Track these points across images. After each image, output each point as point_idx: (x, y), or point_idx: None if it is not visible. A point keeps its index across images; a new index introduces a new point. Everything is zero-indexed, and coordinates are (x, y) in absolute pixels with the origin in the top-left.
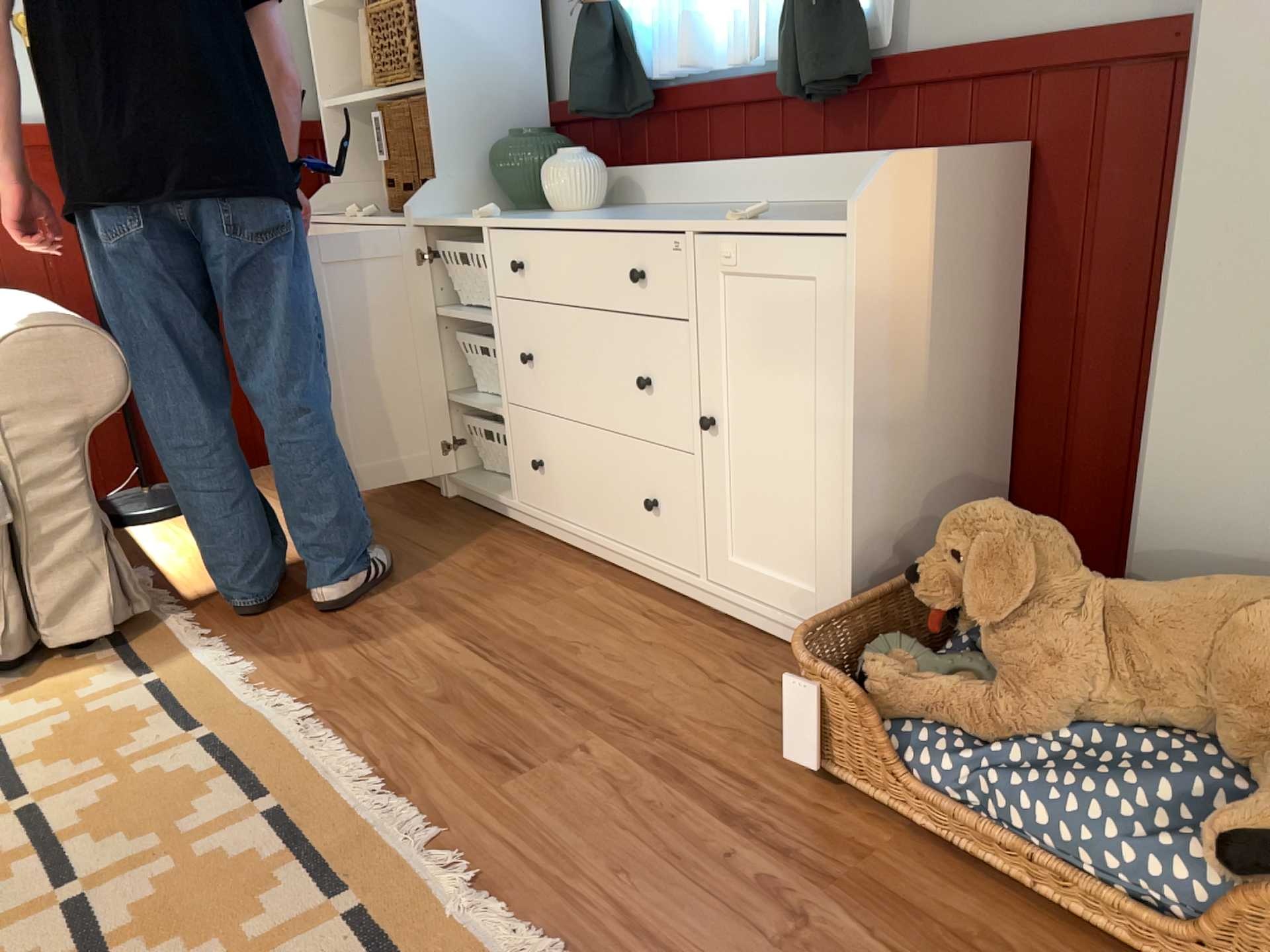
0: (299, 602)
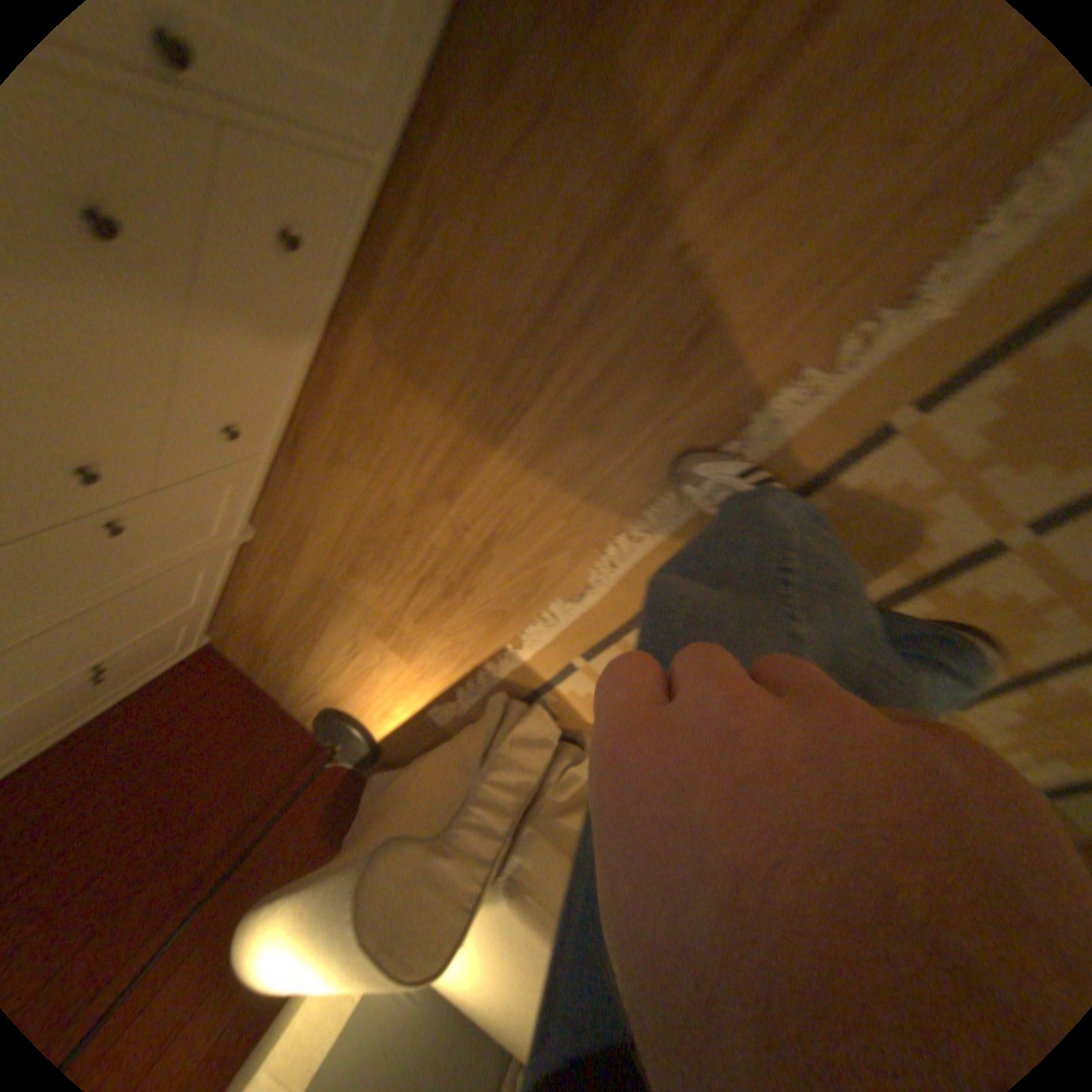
0: (452, 592)
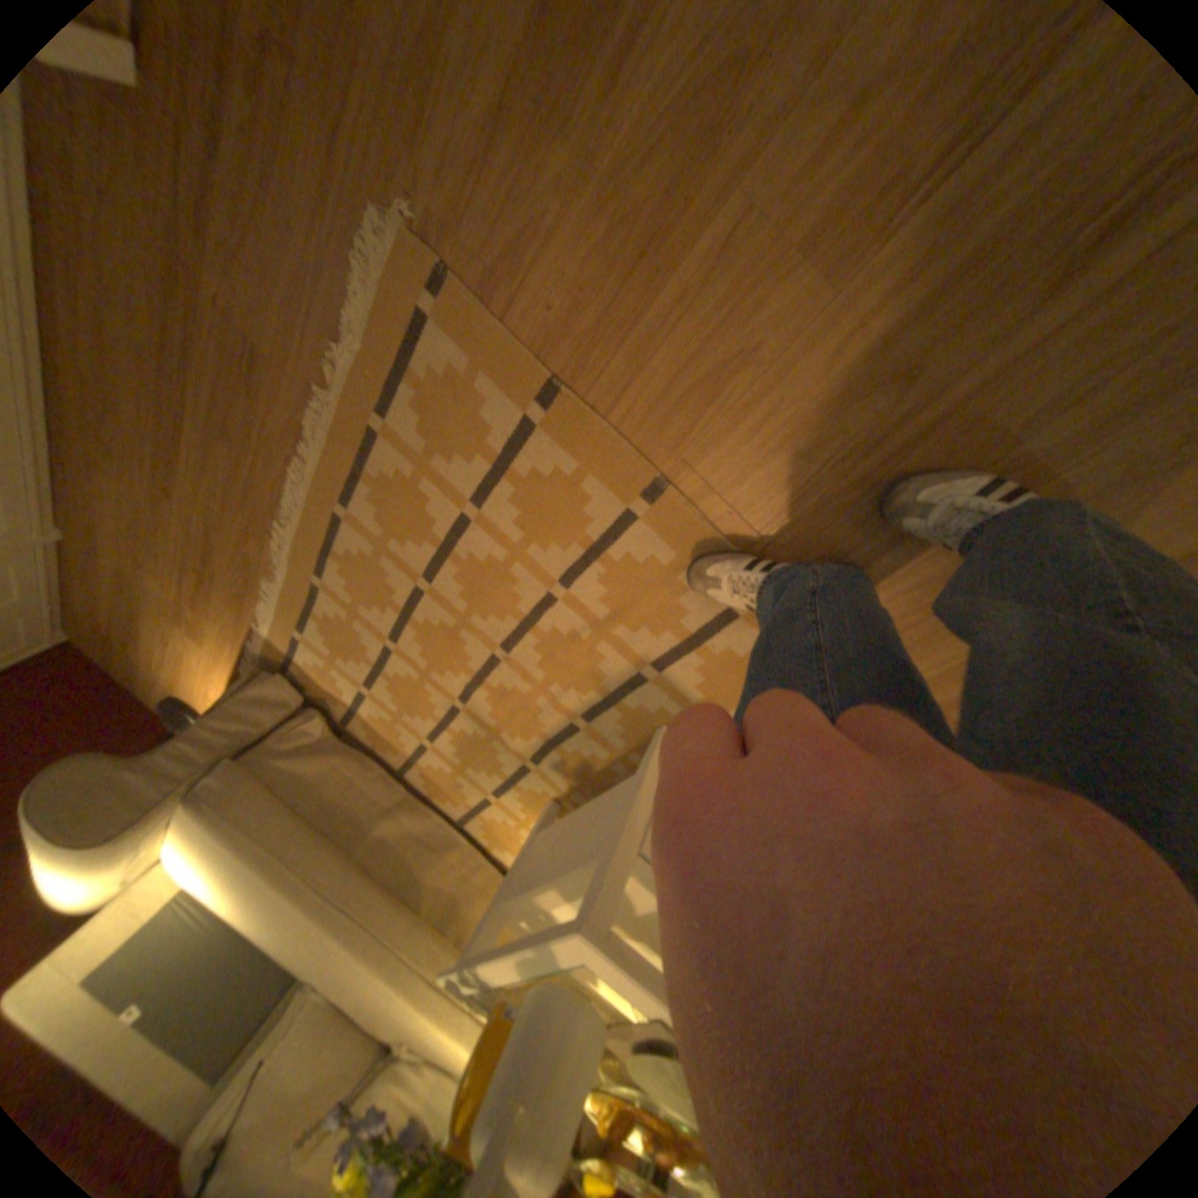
0: (201, 581)
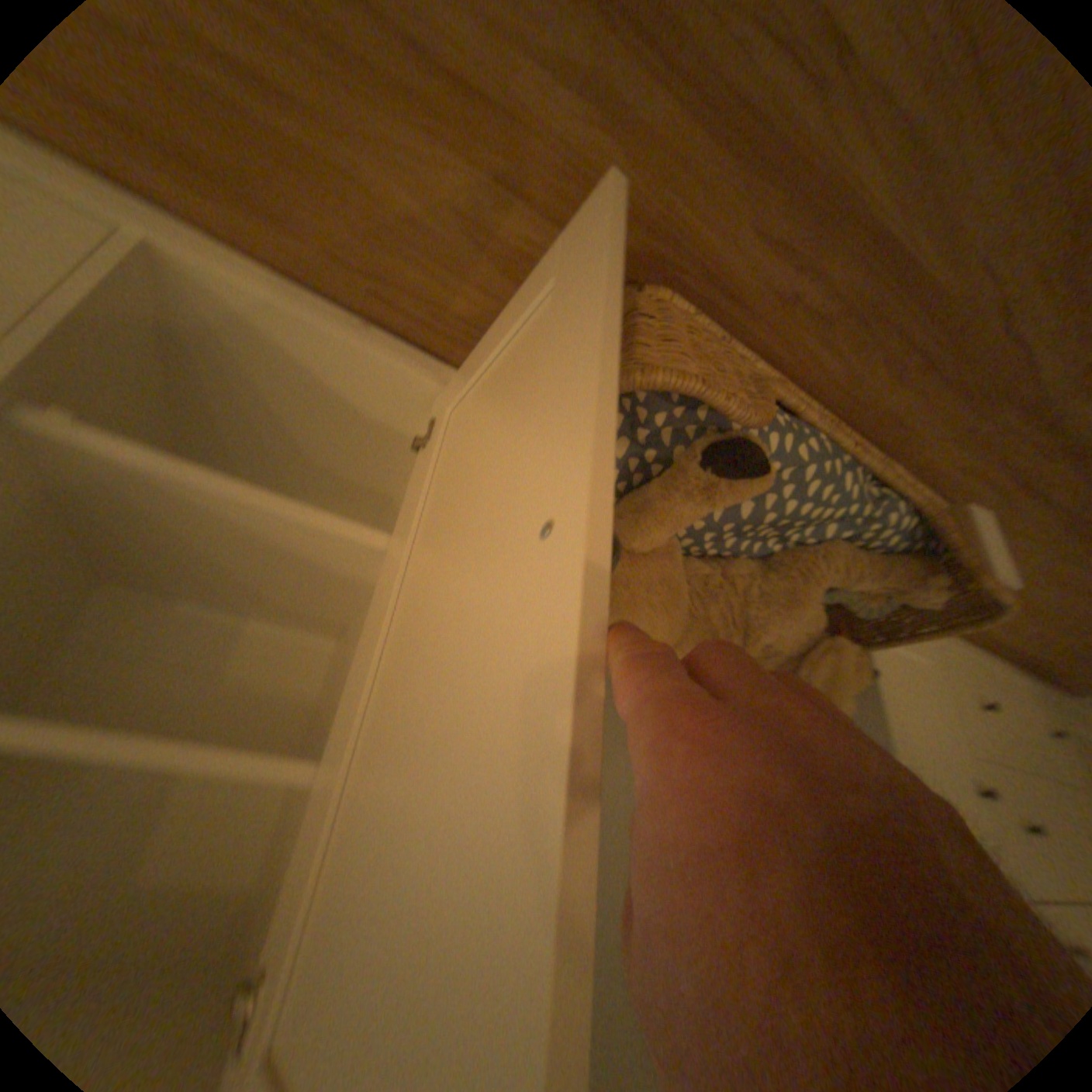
0: None
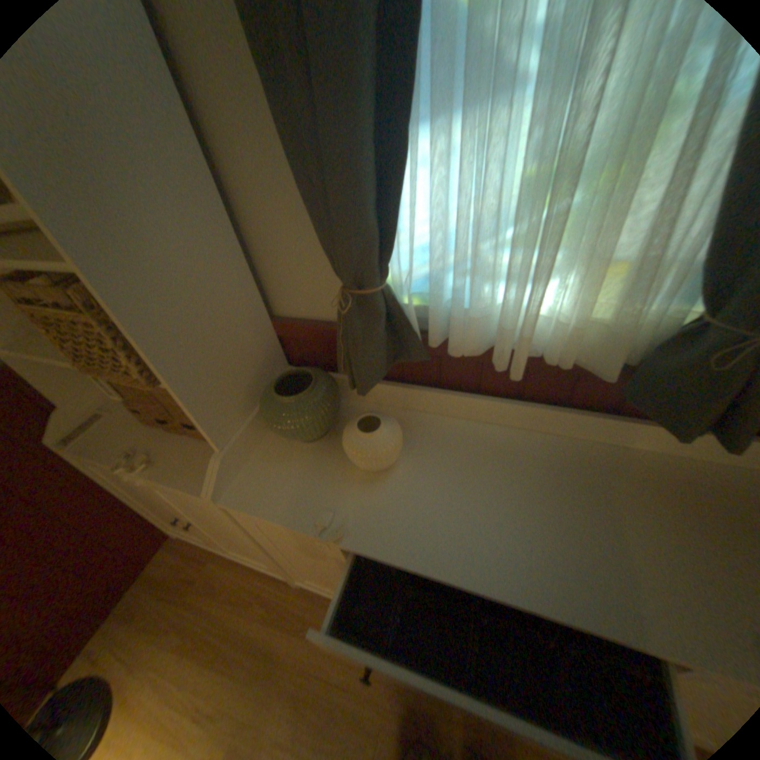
0: None
